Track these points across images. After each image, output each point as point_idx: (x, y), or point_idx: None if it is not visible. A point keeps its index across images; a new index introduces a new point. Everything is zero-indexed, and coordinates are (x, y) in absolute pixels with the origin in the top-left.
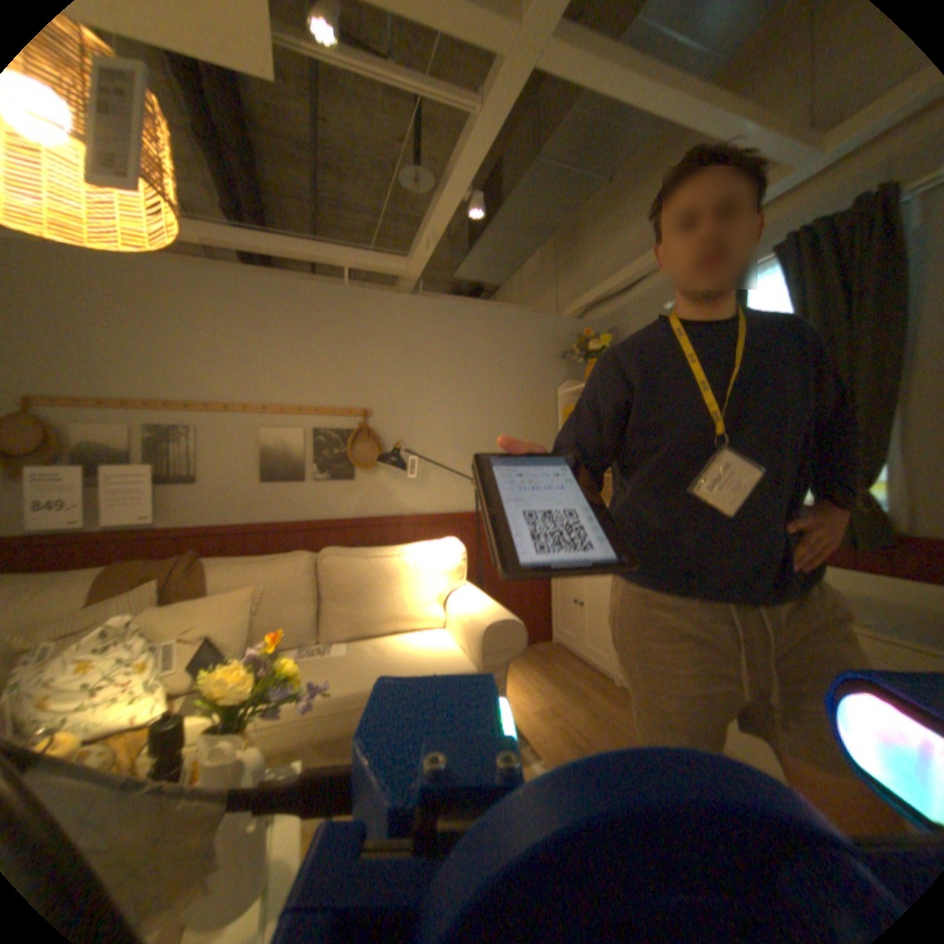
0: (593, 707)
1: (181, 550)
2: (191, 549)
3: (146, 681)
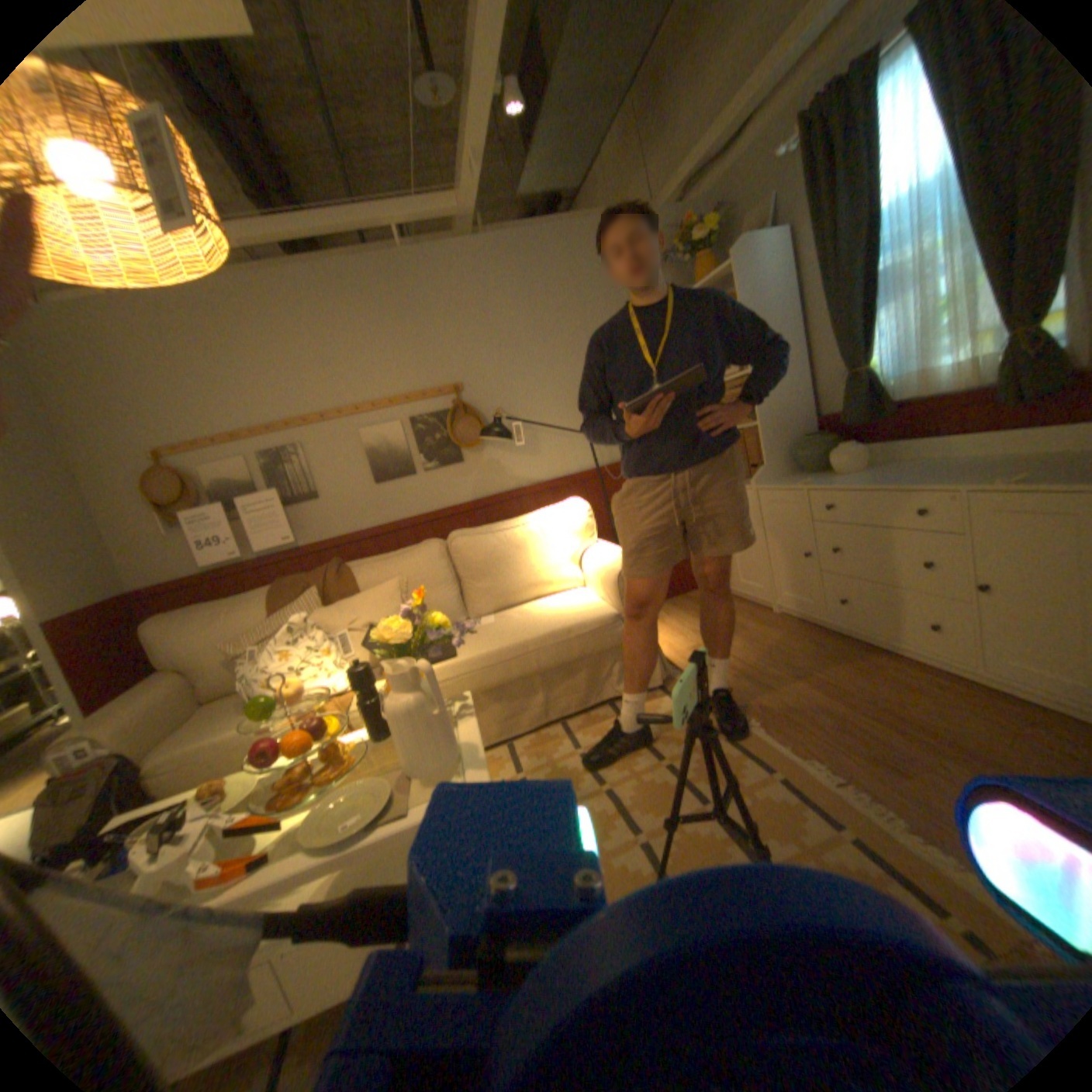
0: (749, 634)
1: (325, 562)
2: (333, 559)
3: (333, 661)
